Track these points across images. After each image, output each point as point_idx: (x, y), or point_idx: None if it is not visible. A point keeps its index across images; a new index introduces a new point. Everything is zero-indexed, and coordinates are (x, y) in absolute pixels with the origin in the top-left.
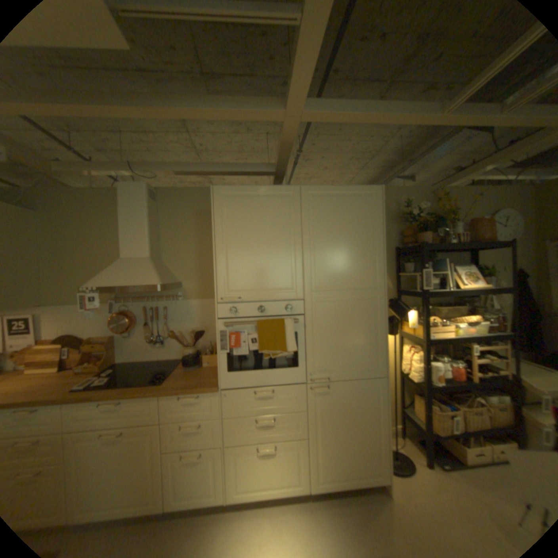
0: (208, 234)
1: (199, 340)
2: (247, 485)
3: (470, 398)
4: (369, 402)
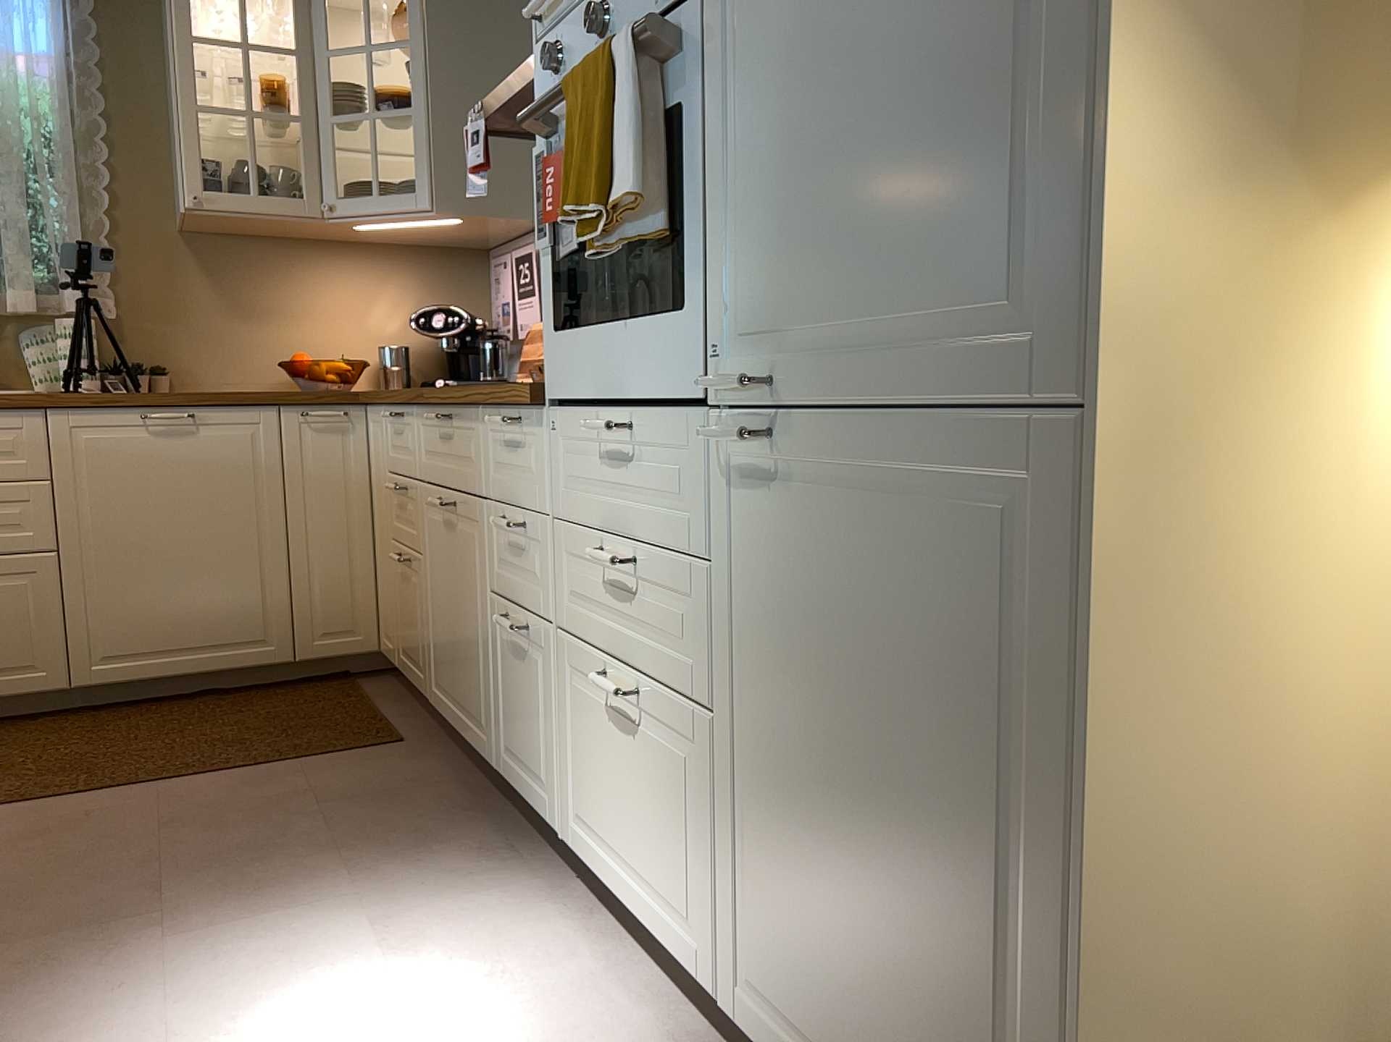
0: None
1: None
2: (595, 808)
3: None
4: (975, 611)
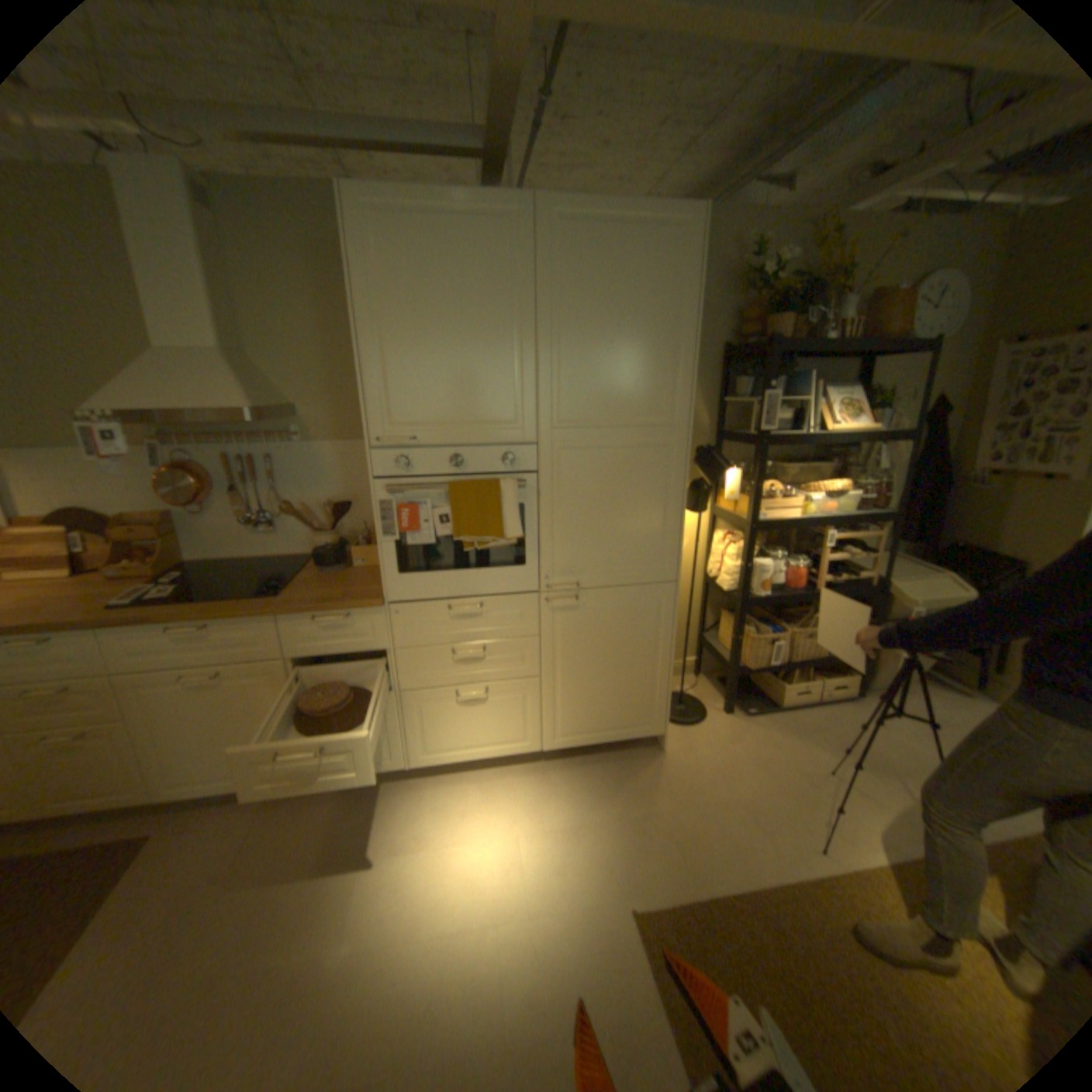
0: (341, 298)
1: (341, 518)
2: (441, 741)
3: (807, 614)
4: (641, 620)
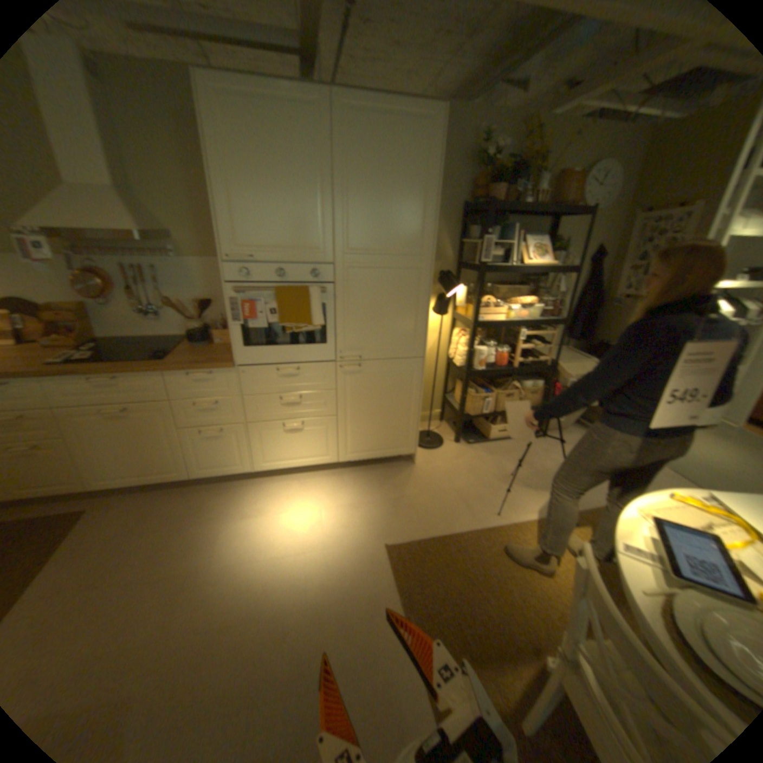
0: (198, 154)
1: (203, 310)
2: (272, 455)
3: (507, 383)
4: (400, 381)
